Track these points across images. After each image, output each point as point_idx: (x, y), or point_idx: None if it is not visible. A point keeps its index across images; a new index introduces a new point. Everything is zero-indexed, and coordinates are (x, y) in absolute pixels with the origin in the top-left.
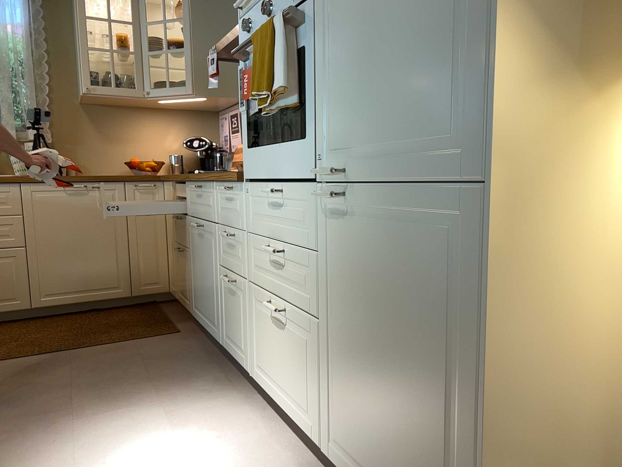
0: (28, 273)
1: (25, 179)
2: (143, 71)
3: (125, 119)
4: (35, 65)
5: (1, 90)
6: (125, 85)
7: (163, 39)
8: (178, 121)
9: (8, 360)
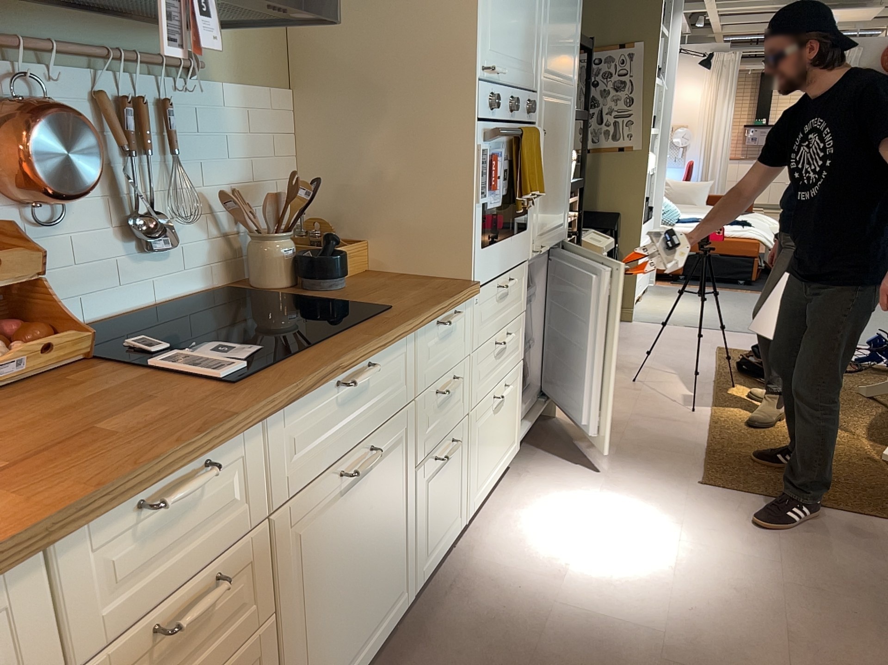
0: None
1: None
2: None
3: None
4: None
5: None
6: None
7: None
8: None
9: None
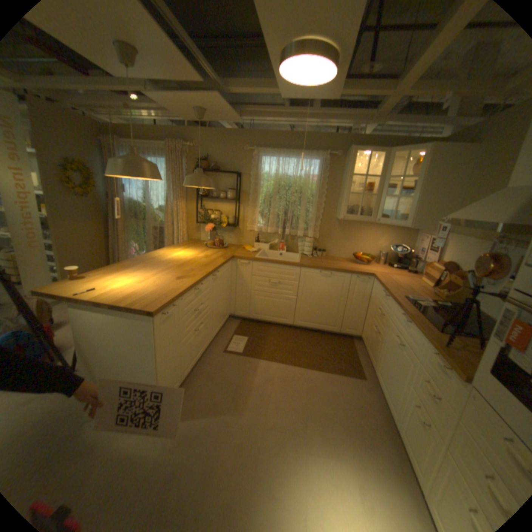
0: (295, 309)
1: (303, 265)
2: (379, 206)
3: (358, 227)
4: (318, 197)
5: (300, 211)
6: (365, 213)
7: (397, 185)
8: (390, 231)
9: (281, 363)
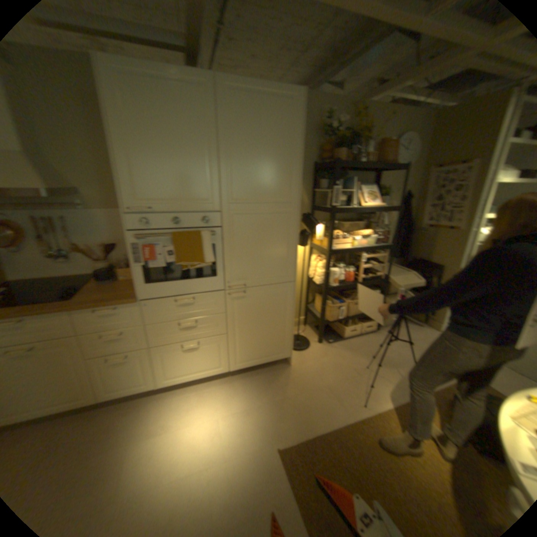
0: None
1: None
2: None
3: None
4: None
5: None
6: None
7: None
8: None
9: None
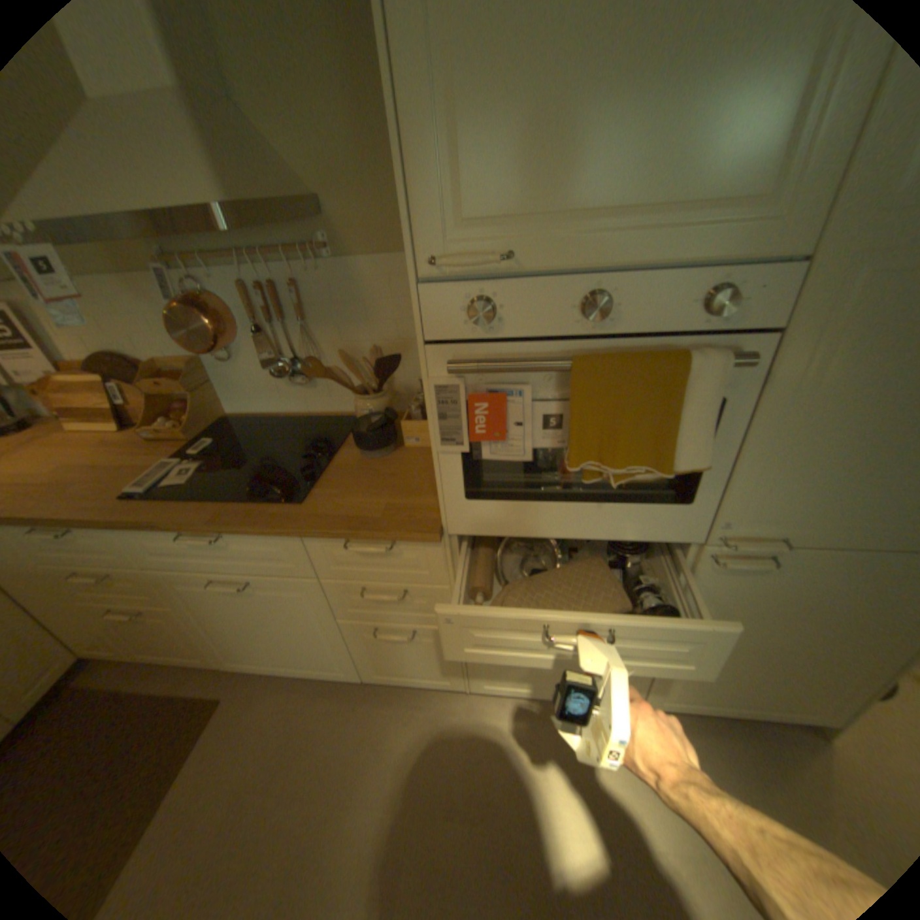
0: None
1: None
2: None
3: None
4: None
5: None
6: None
7: None
8: None
9: None
